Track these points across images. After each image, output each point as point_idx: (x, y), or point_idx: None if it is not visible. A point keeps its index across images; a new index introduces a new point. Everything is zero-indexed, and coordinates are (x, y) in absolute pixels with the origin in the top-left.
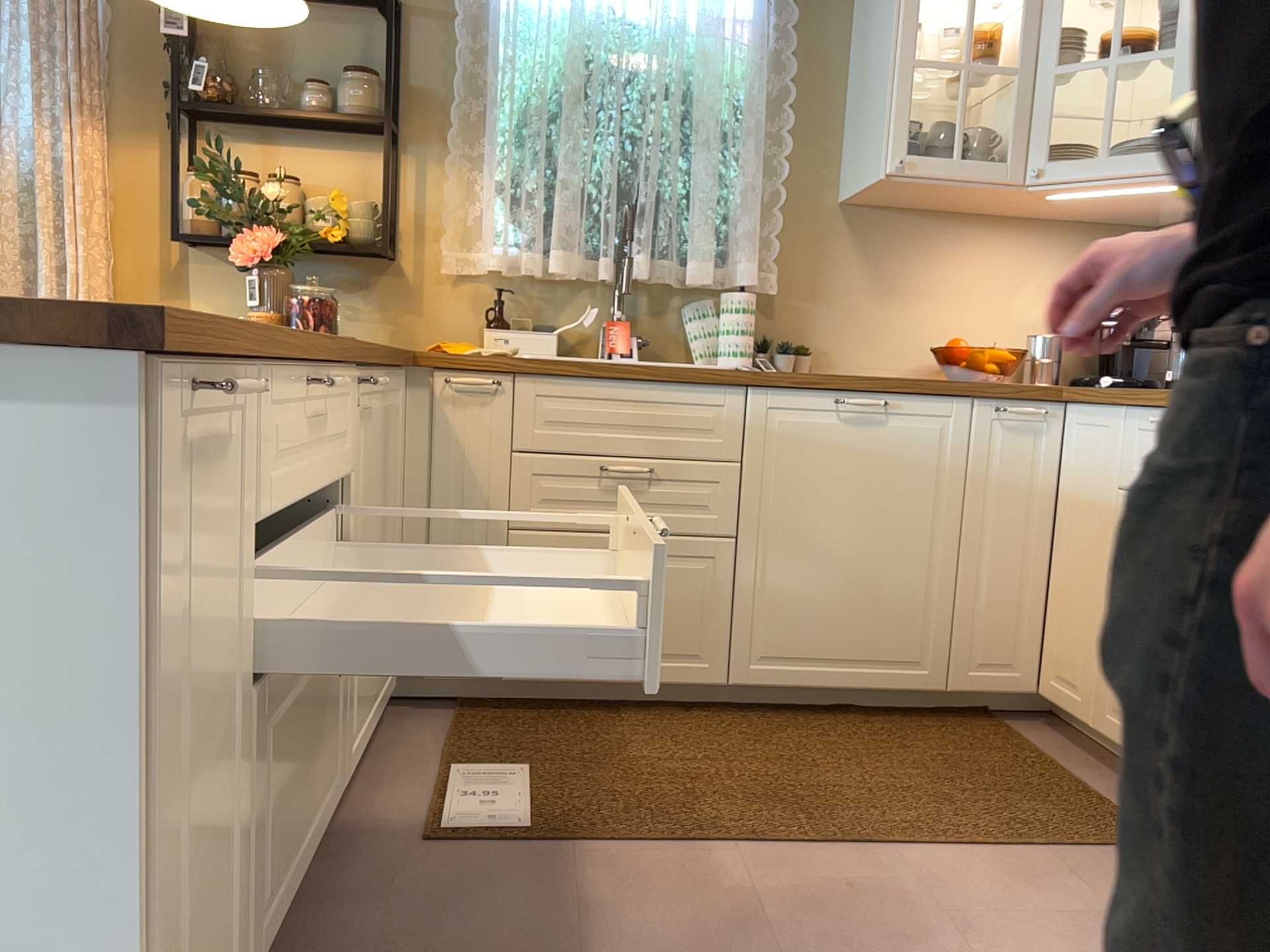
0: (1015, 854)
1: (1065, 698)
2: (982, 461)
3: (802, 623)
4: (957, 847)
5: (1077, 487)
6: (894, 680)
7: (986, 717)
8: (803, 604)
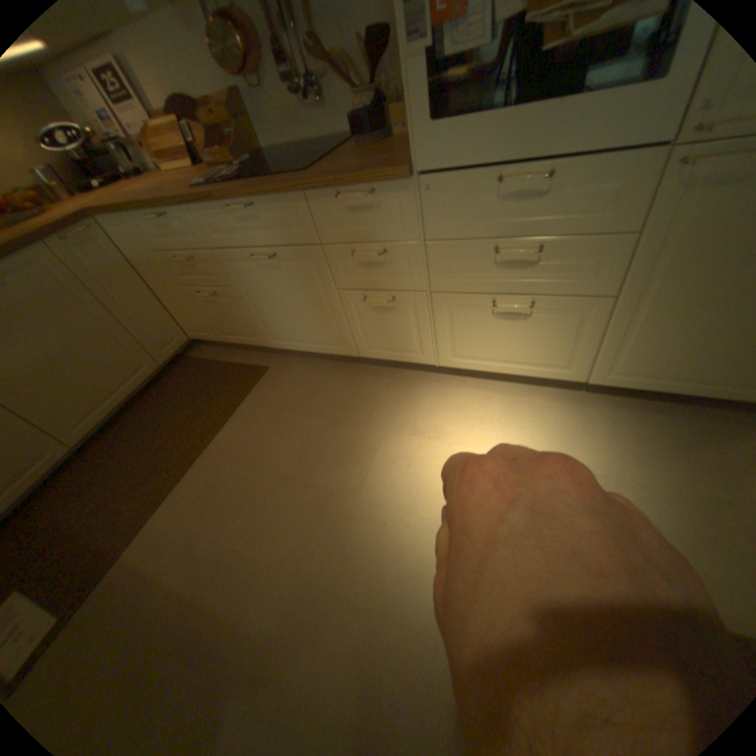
0: (236, 413)
1: (199, 336)
2: (79, 269)
3: (74, 398)
4: (219, 428)
5: (133, 256)
6: (137, 380)
7: (180, 360)
8: (65, 392)
